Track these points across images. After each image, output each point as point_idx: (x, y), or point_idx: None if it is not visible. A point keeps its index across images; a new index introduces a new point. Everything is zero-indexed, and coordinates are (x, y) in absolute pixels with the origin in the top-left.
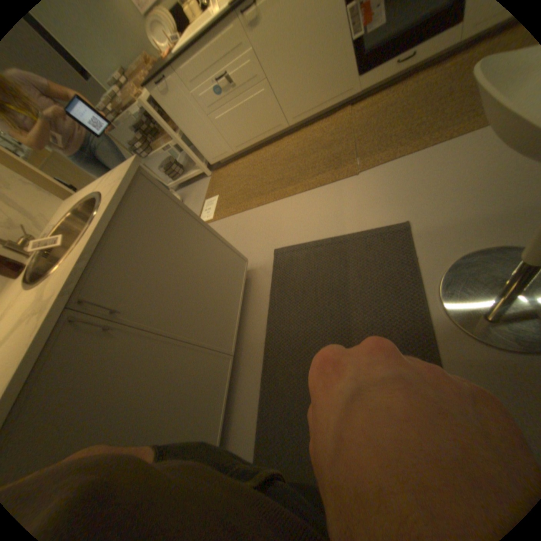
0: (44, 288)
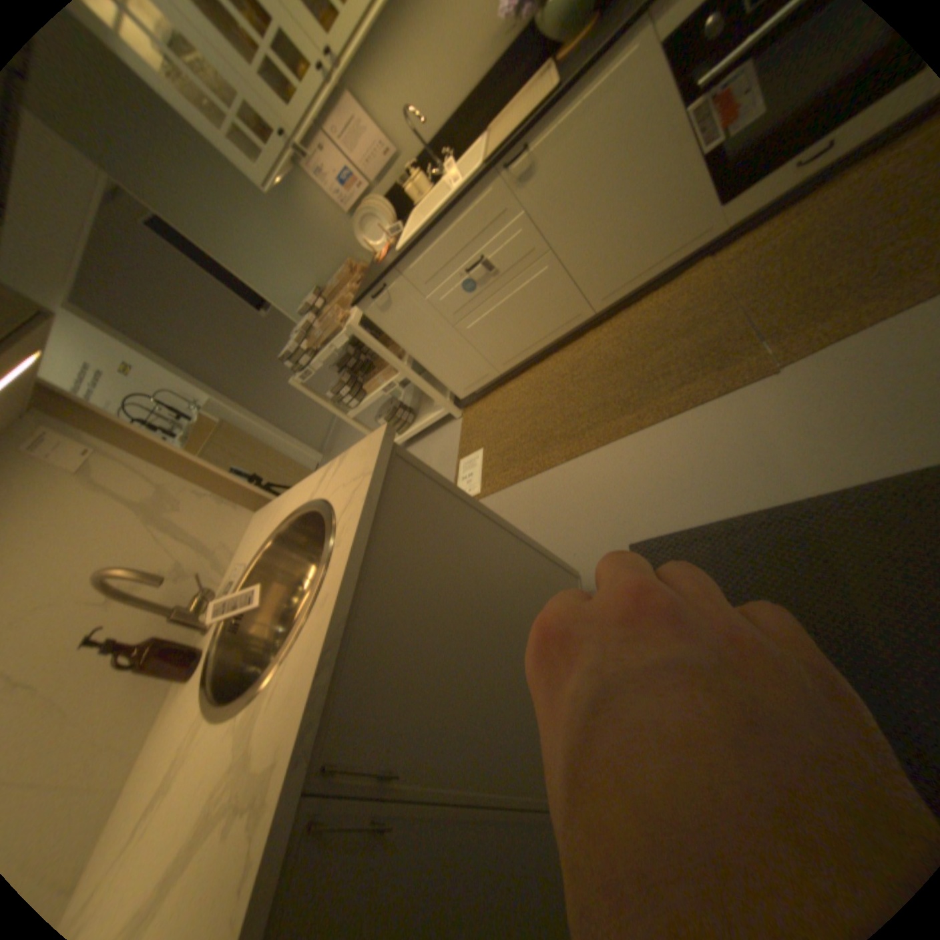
0: (249, 730)
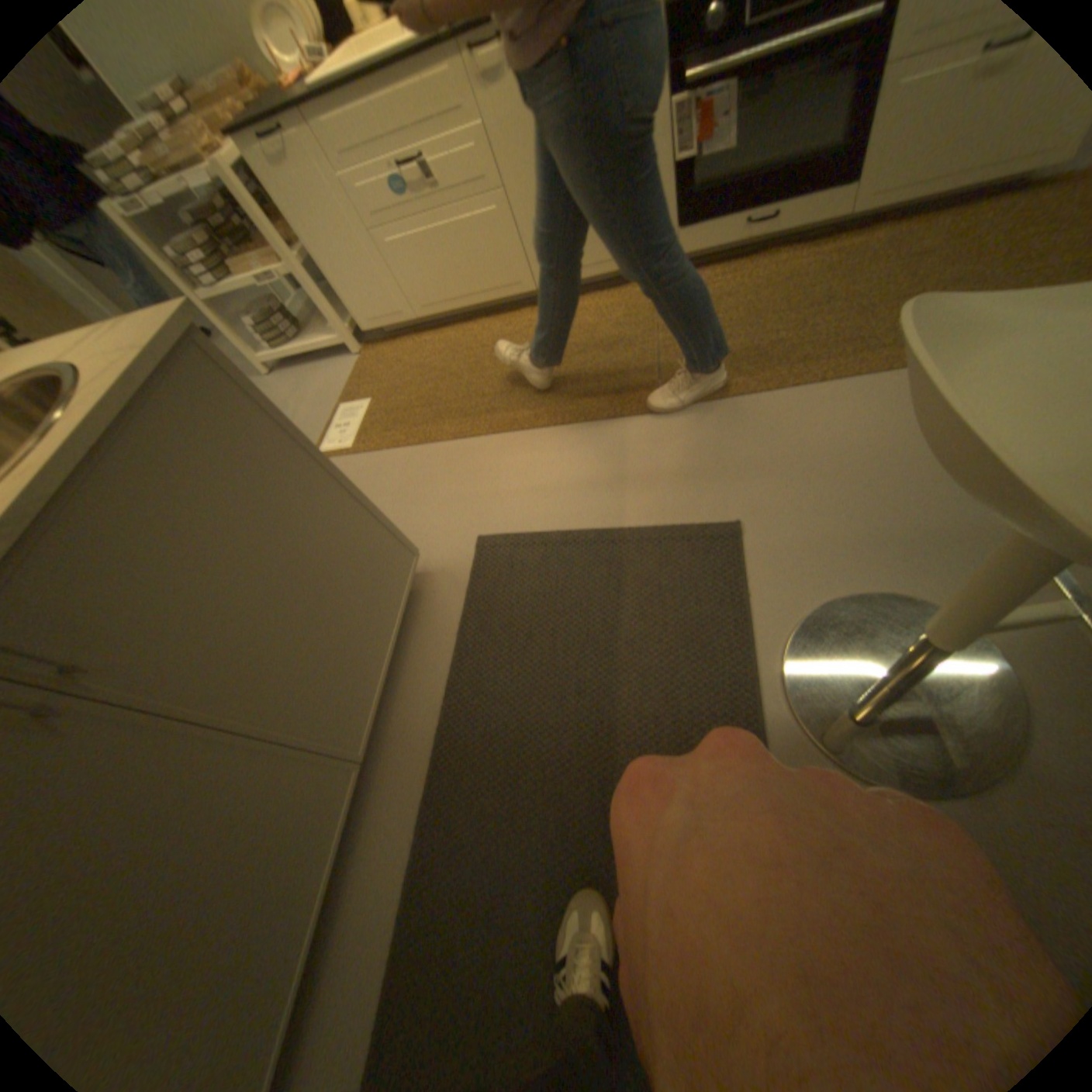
0: None
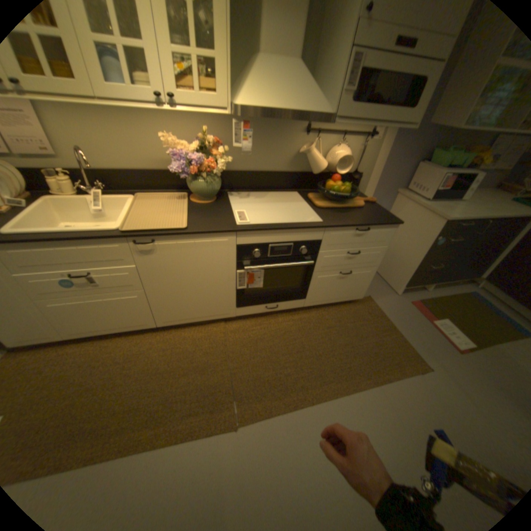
0: None
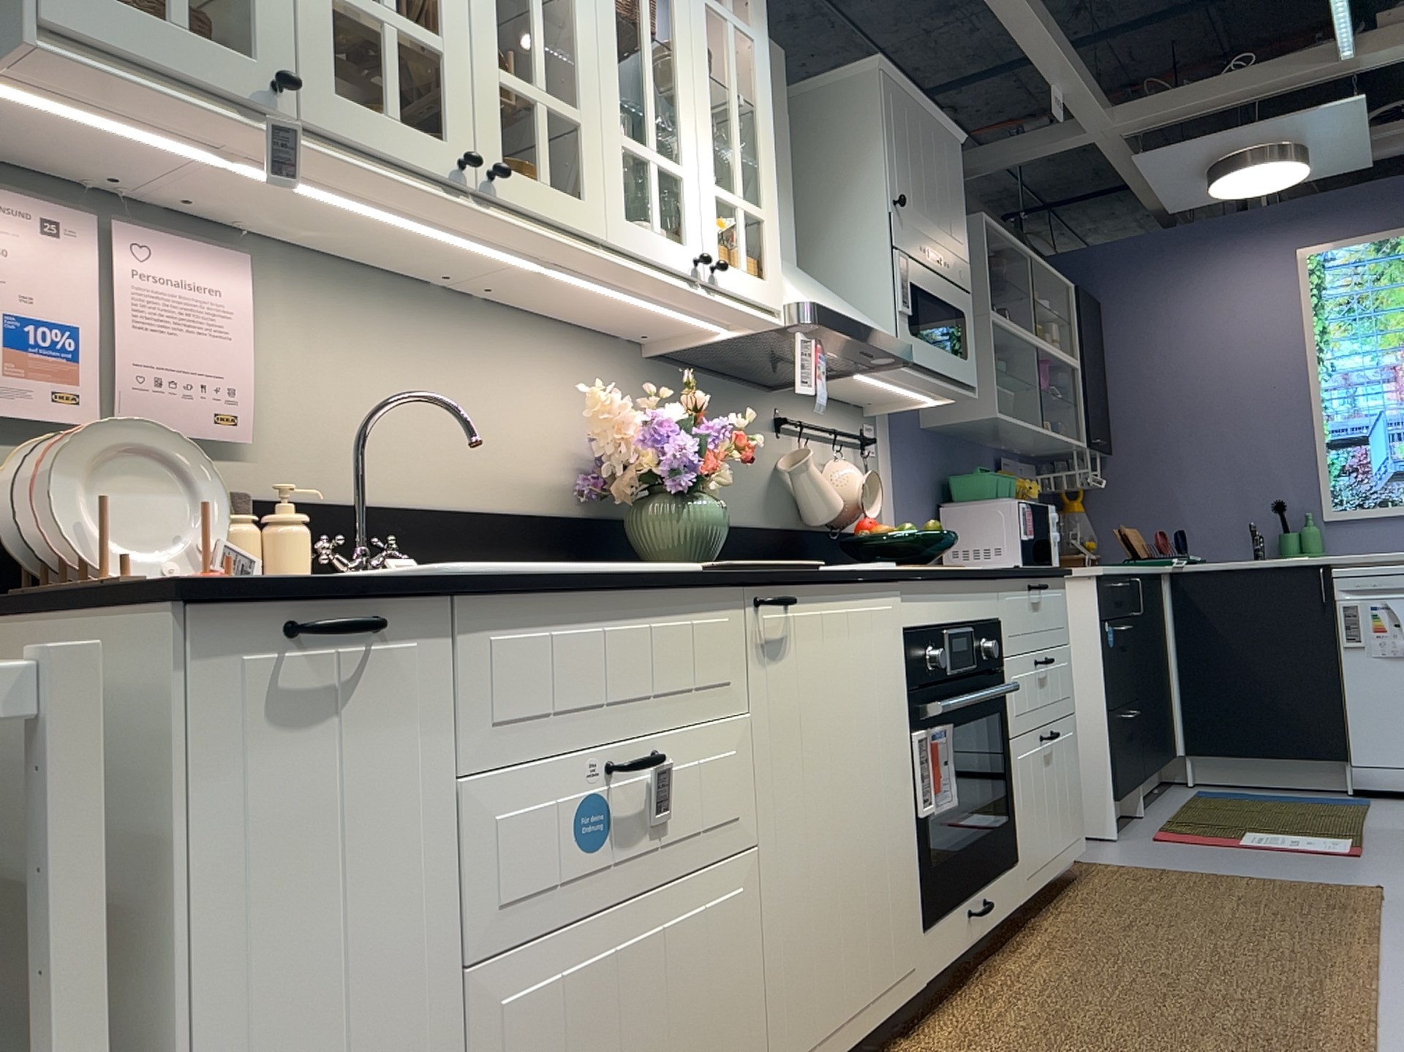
0: None
